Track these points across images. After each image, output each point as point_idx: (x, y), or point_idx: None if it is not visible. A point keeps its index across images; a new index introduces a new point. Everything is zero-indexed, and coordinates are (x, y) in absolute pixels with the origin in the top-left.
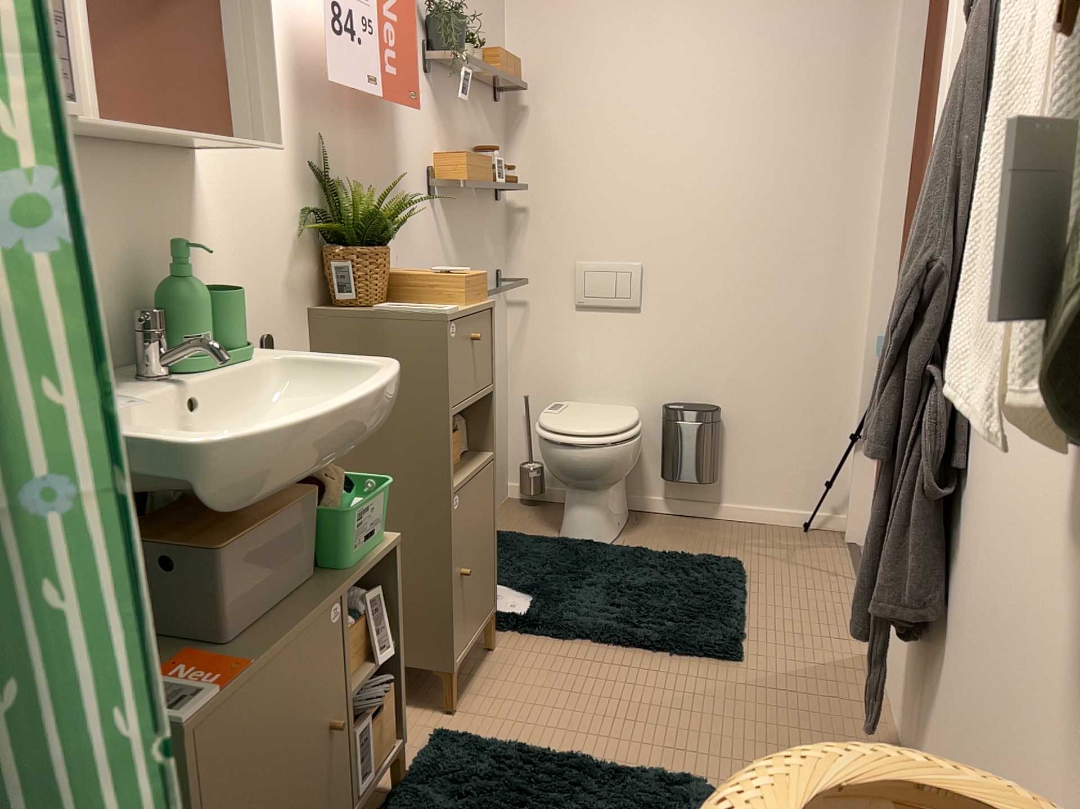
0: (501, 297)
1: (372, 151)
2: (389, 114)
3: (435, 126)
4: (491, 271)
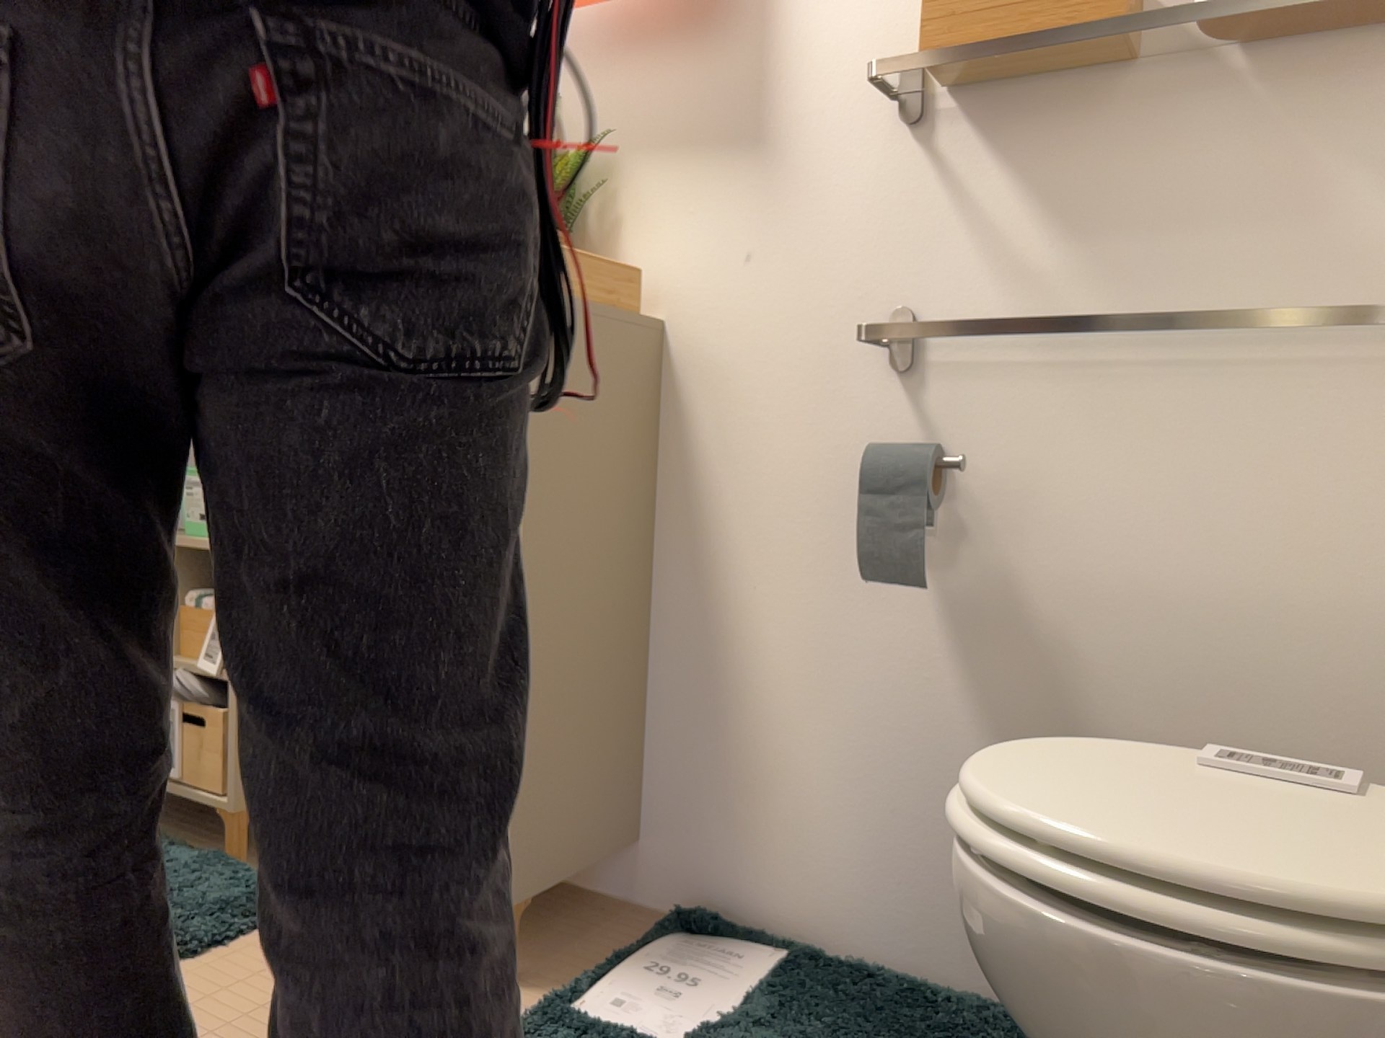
0: None
1: (682, 87)
2: (747, 8)
3: None
4: (1372, 289)
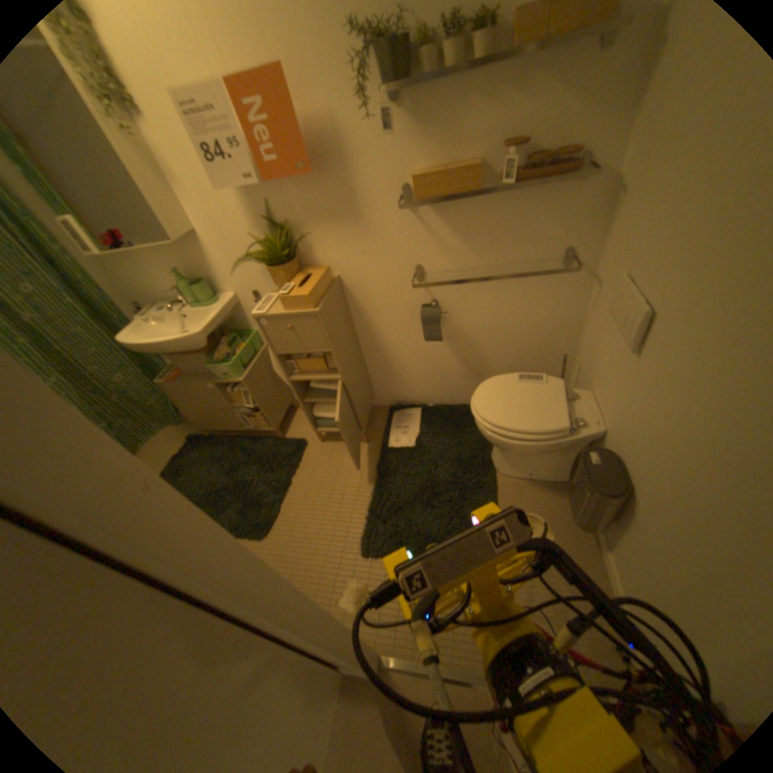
0: (575, 270)
1: (317, 193)
2: (334, 159)
3: (413, 142)
4: (550, 249)
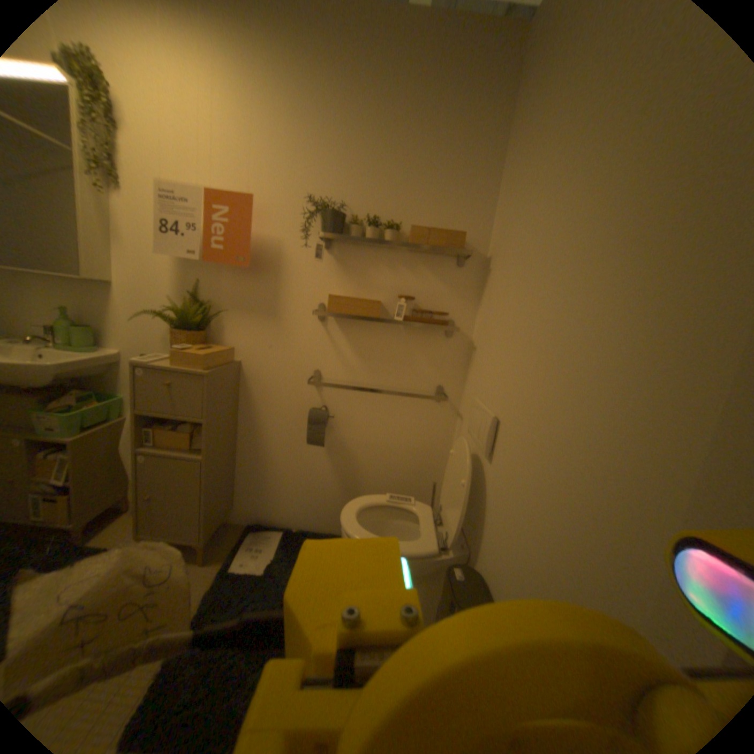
0: (445, 404)
1: (248, 287)
2: (272, 268)
3: (336, 276)
4: (427, 382)
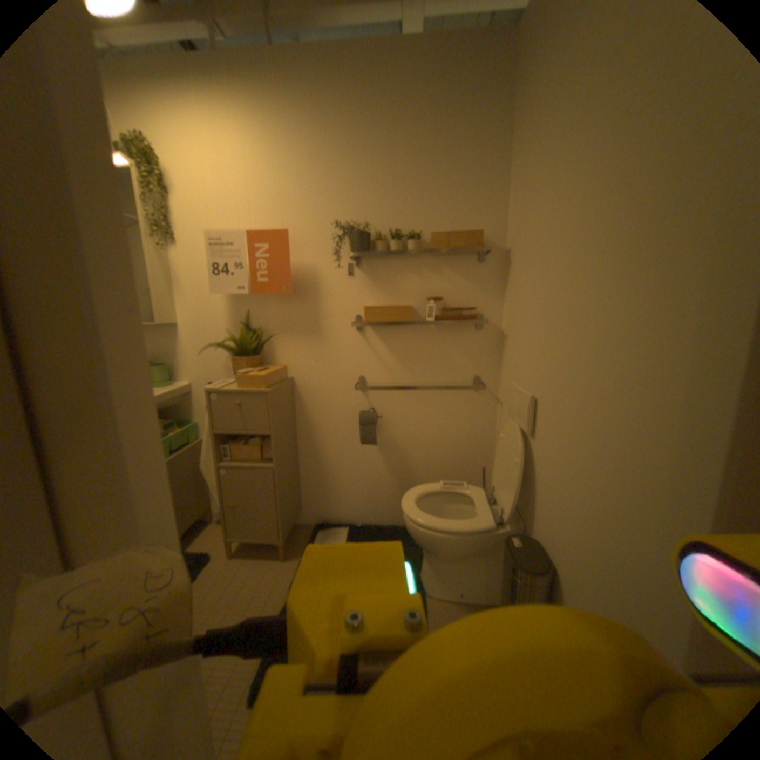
0: (484, 393)
1: (292, 310)
2: (311, 290)
3: (368, 289)
4: (464, 374)
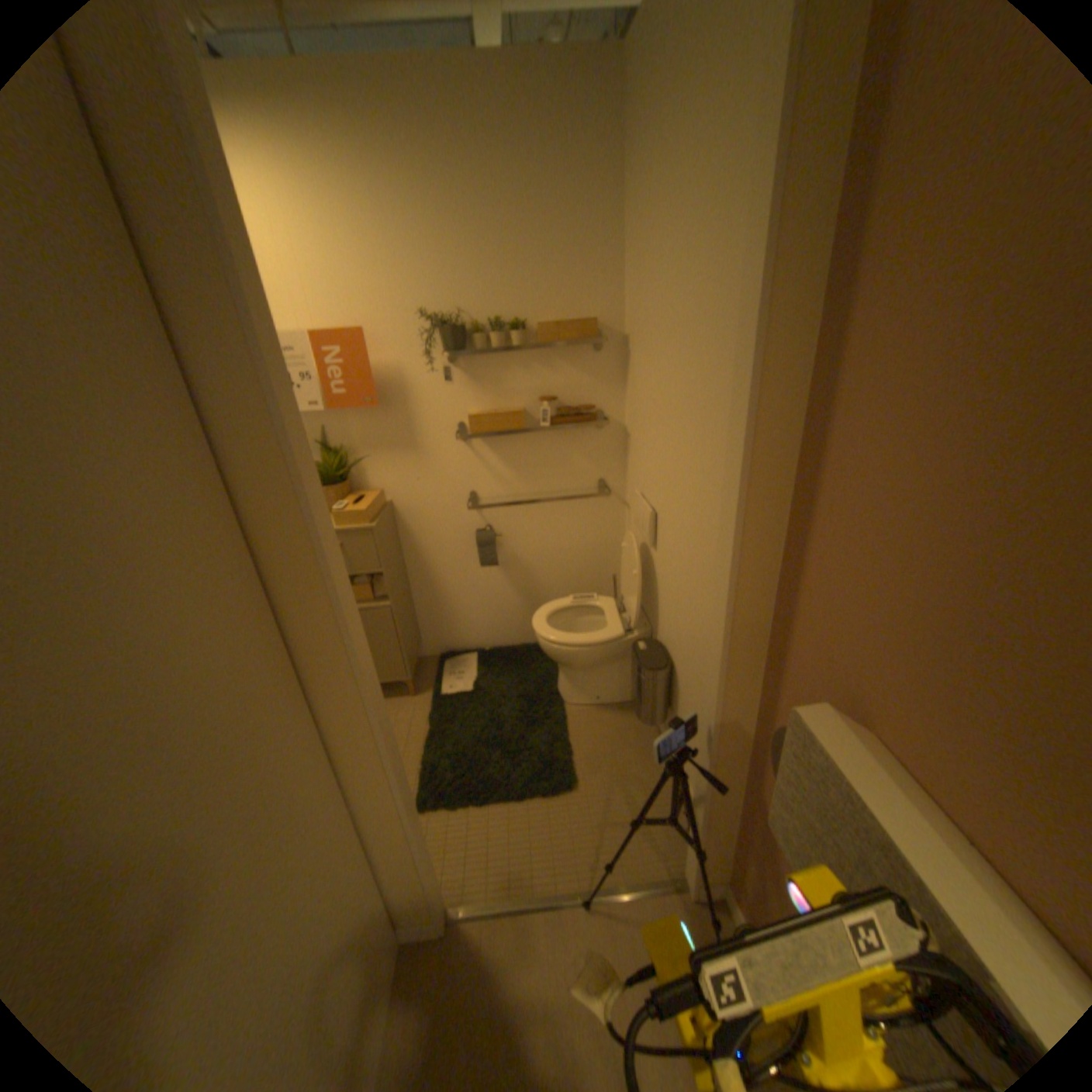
0: (608, 499)
1: (379, 425)
2: (399, 399)
3: (468, 394)
4: (585, 481)
